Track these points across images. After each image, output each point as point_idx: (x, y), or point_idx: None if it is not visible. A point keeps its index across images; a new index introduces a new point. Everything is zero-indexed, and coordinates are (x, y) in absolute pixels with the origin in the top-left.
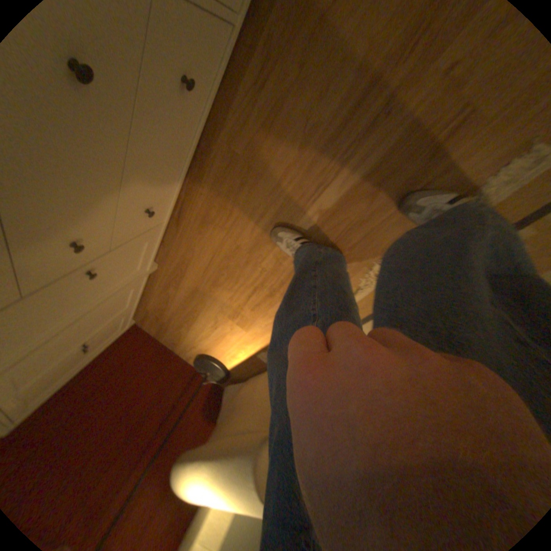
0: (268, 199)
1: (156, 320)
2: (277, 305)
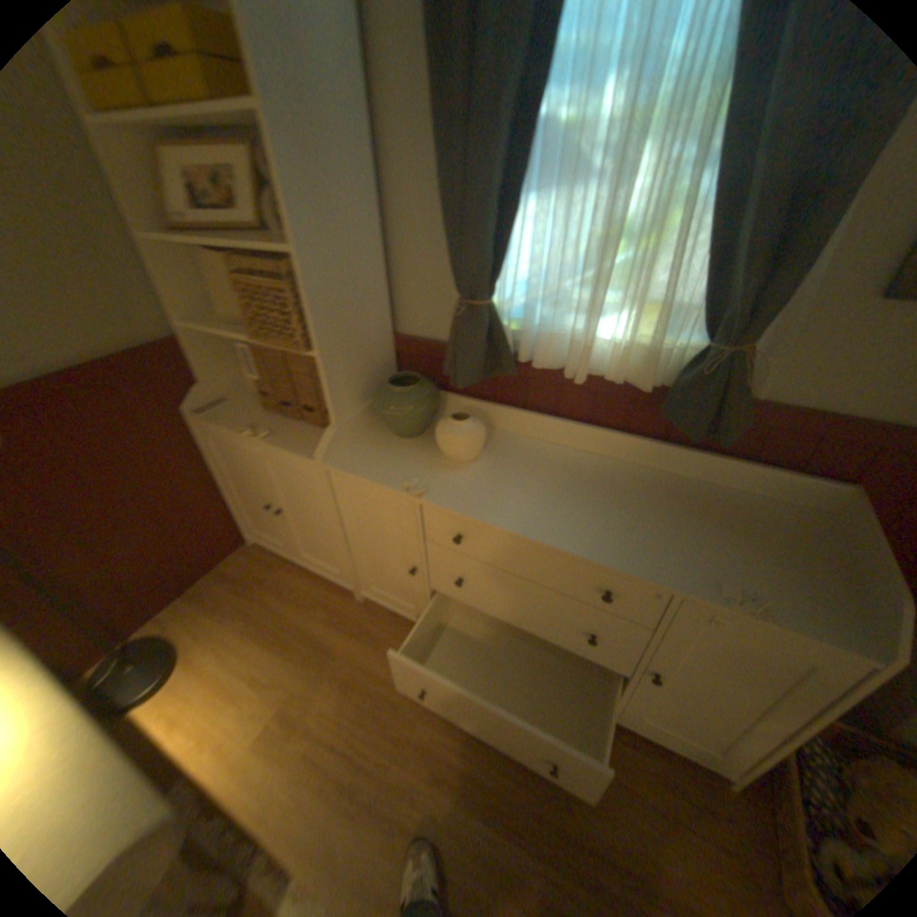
0: (481, 767)
1: (251, 583)
2: (315, 812)
